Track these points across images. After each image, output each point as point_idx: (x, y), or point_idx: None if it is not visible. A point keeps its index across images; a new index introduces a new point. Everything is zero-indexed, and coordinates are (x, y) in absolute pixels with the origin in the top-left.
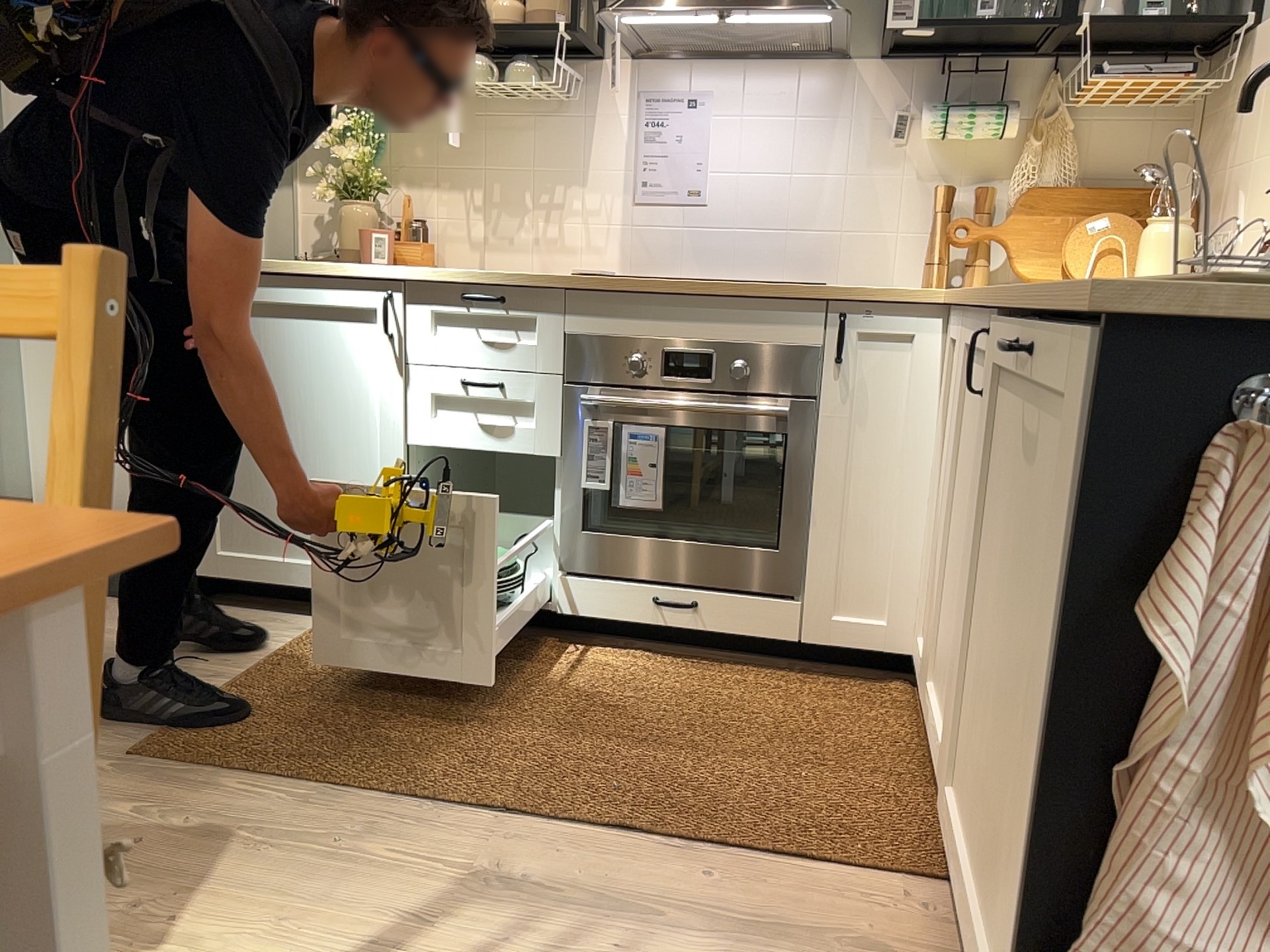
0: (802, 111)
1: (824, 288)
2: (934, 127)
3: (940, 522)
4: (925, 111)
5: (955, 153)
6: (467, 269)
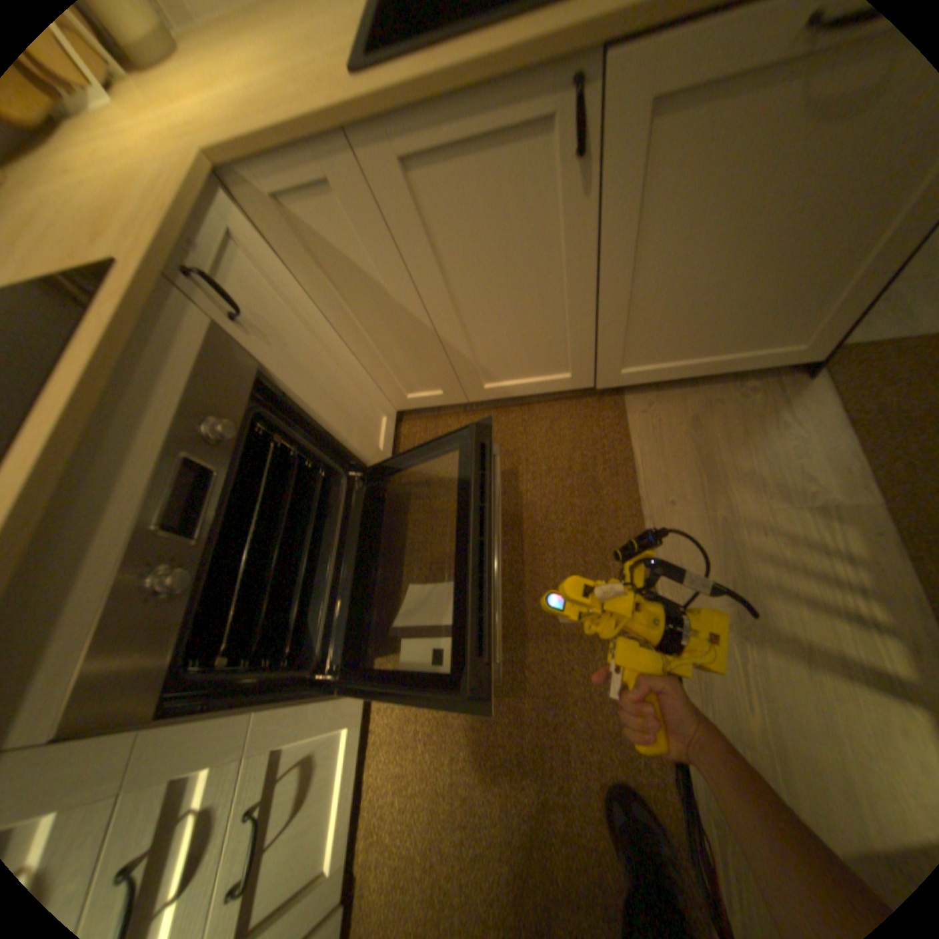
0: None
1: (143, 261)
2: None
3: (374, 336)
4: None
5: None
6: None
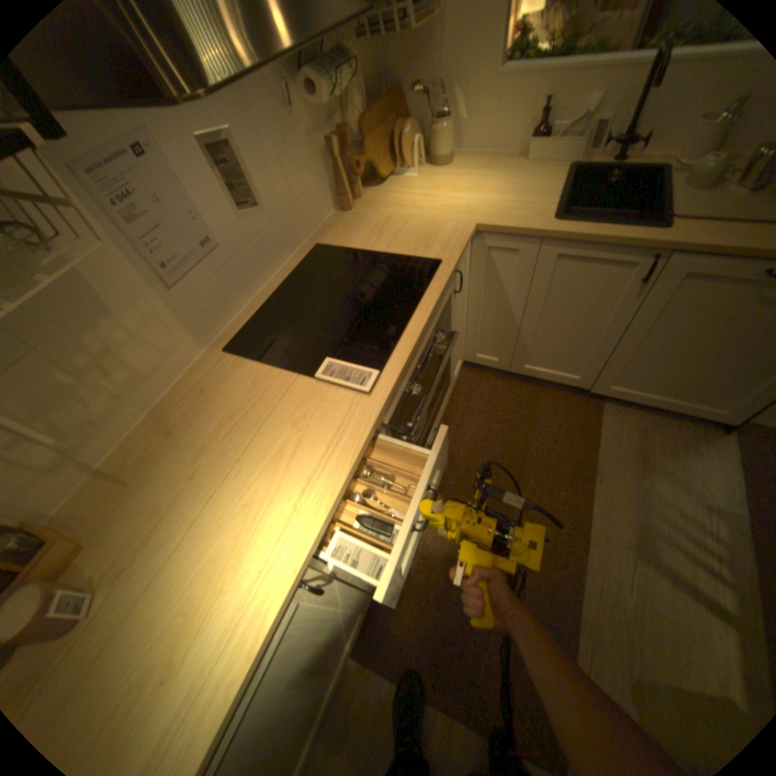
0: (222, 109)
1: (452, 265)
2: (325, 91)
3: (483, 318)
4: (318, 78)
5: (311, 103)
6: (73, 485)
